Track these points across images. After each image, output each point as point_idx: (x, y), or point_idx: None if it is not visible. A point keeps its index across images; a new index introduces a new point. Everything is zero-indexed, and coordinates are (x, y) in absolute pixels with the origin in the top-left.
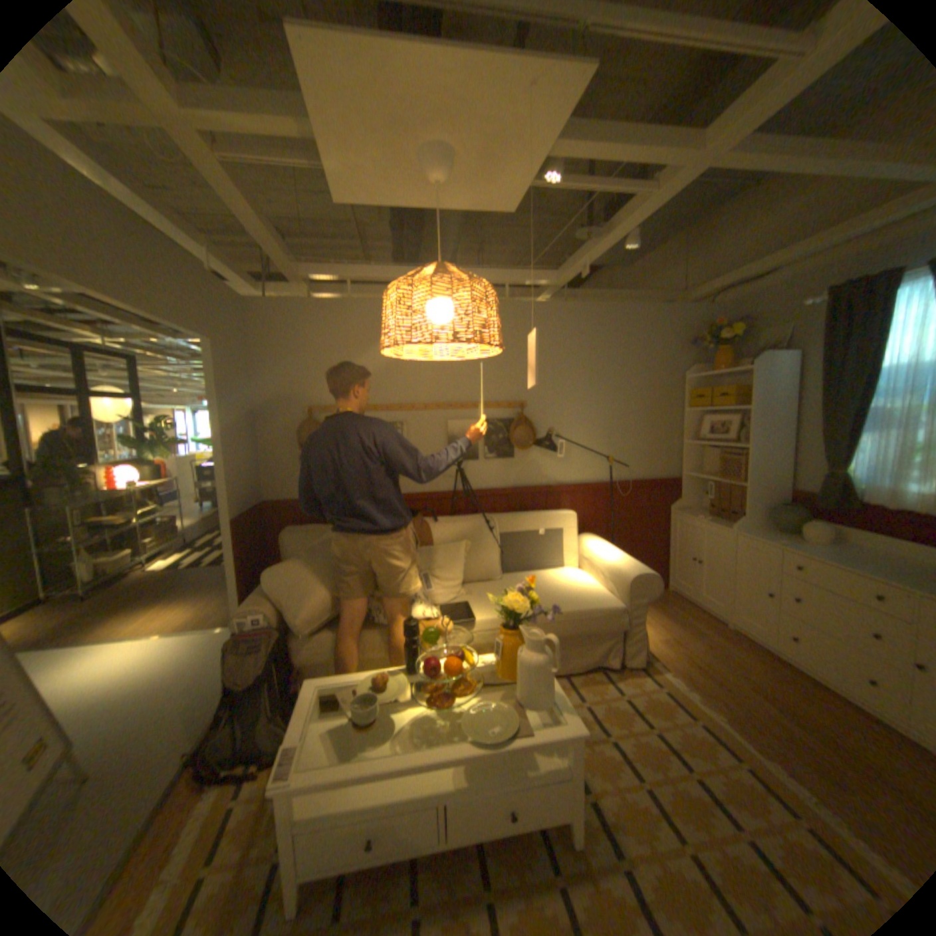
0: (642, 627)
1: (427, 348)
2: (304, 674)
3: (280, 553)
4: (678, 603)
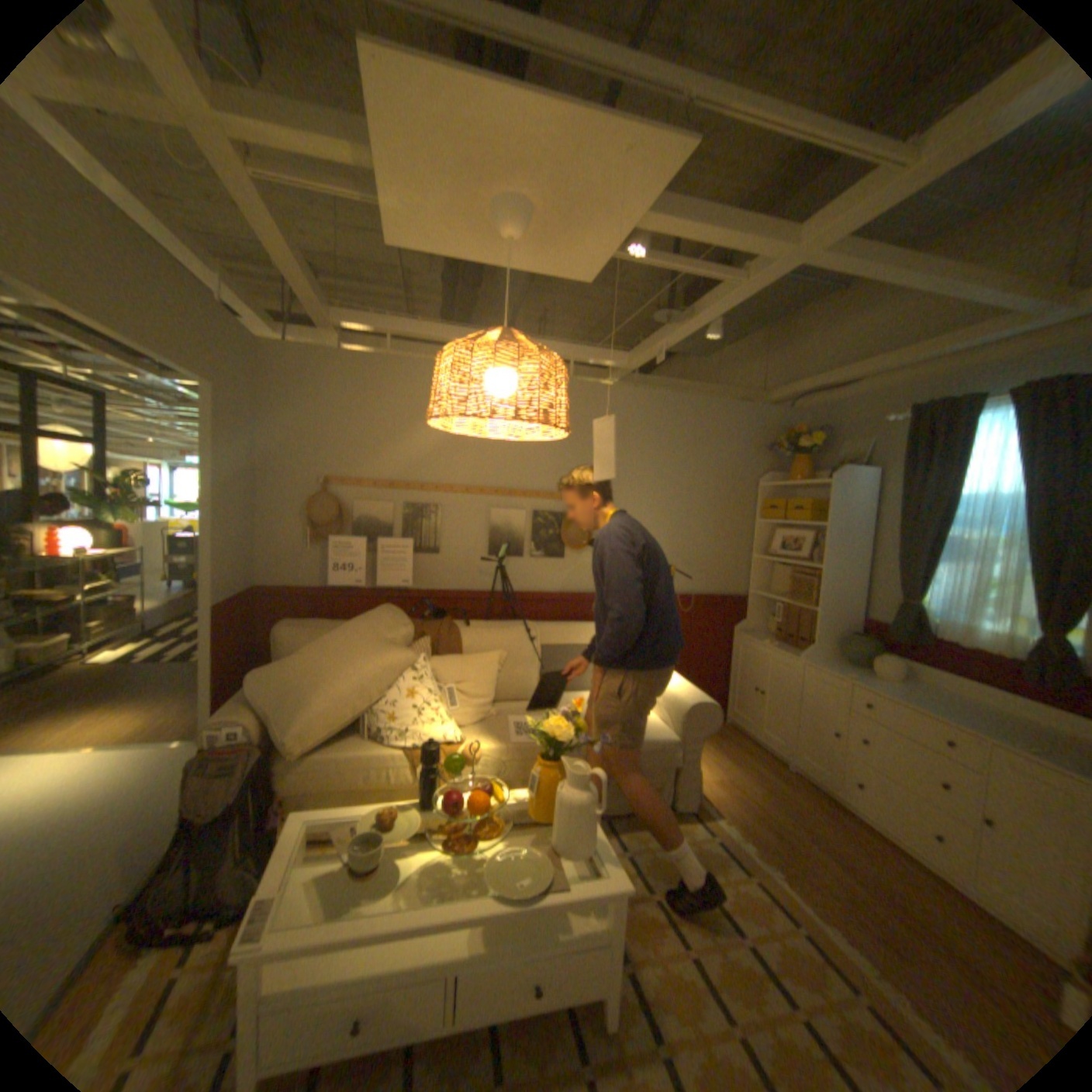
0: (696, 764)
1: (480, 423)
2: (287, 805)
3: (271, 652)
4: (736, 739)
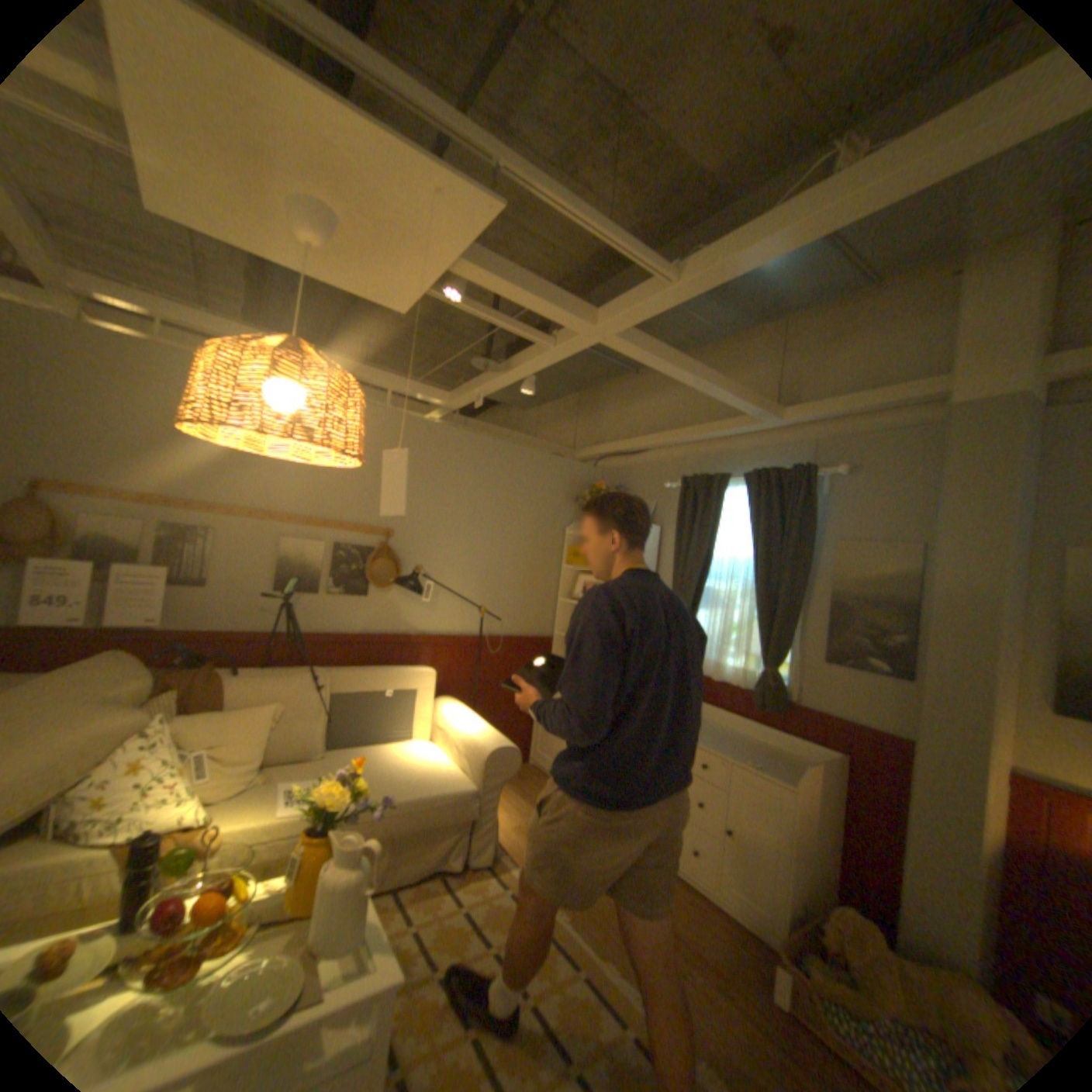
0: (493, 813)
1: (257, 438)
2: None
3: None
4: (536, 780)
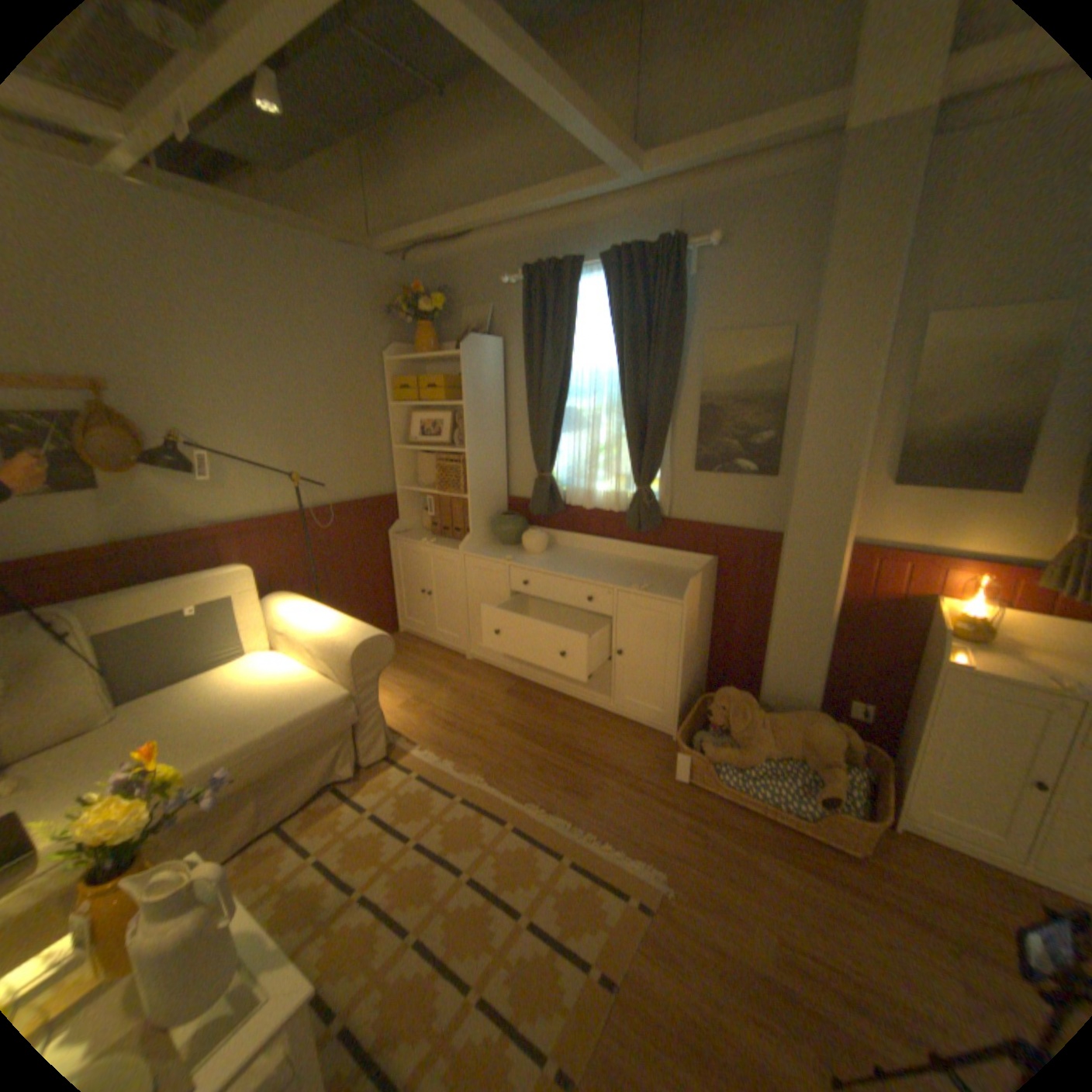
0: (375, 707)
1: None
2: None
3: None
4: (412, 646)
